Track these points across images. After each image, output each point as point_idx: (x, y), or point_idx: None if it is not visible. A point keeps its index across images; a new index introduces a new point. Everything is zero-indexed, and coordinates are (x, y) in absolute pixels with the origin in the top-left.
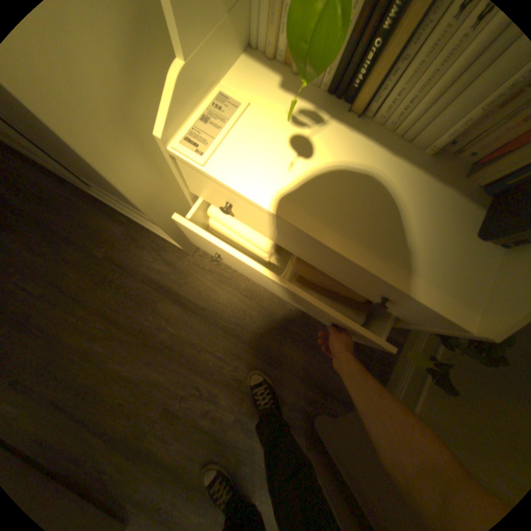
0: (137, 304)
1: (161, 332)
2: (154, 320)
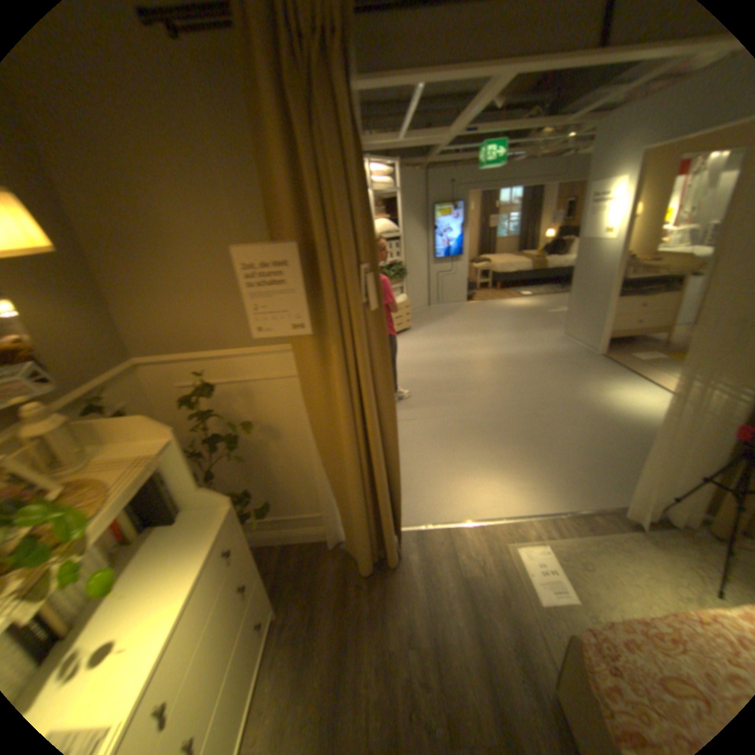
0: None
1: None
2: None
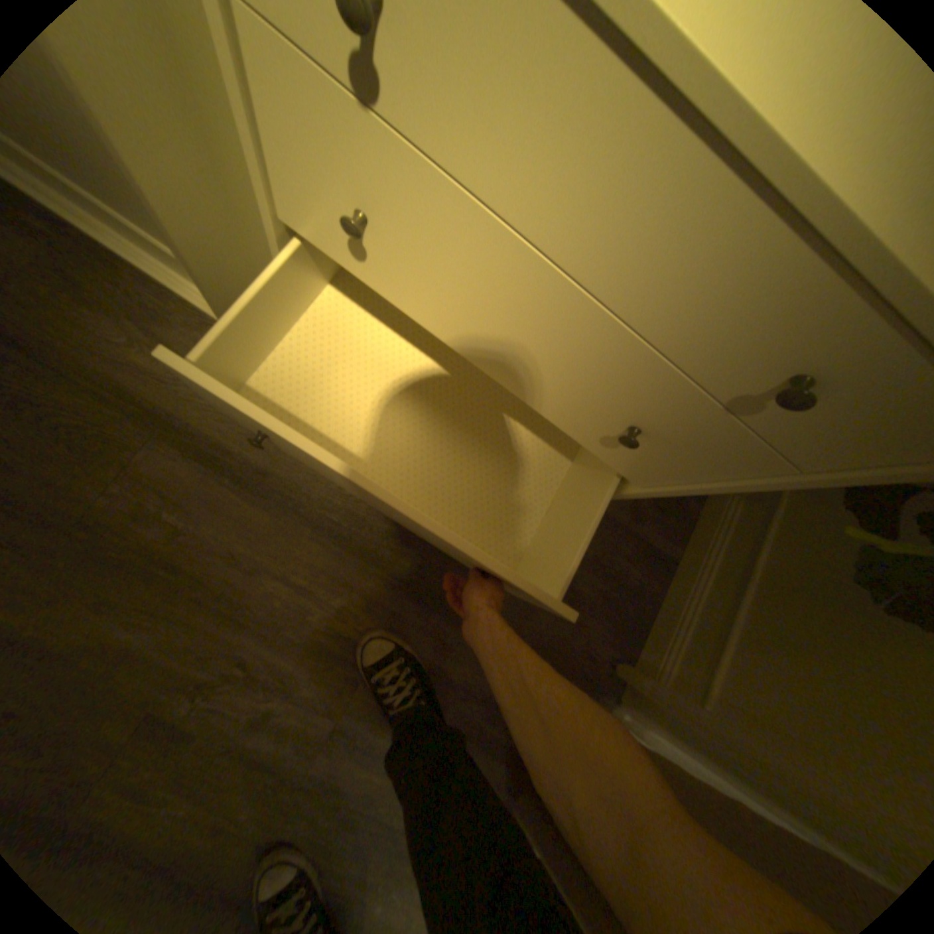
0: (74, 452)
1: (145, 526)
2: (125, 496)
